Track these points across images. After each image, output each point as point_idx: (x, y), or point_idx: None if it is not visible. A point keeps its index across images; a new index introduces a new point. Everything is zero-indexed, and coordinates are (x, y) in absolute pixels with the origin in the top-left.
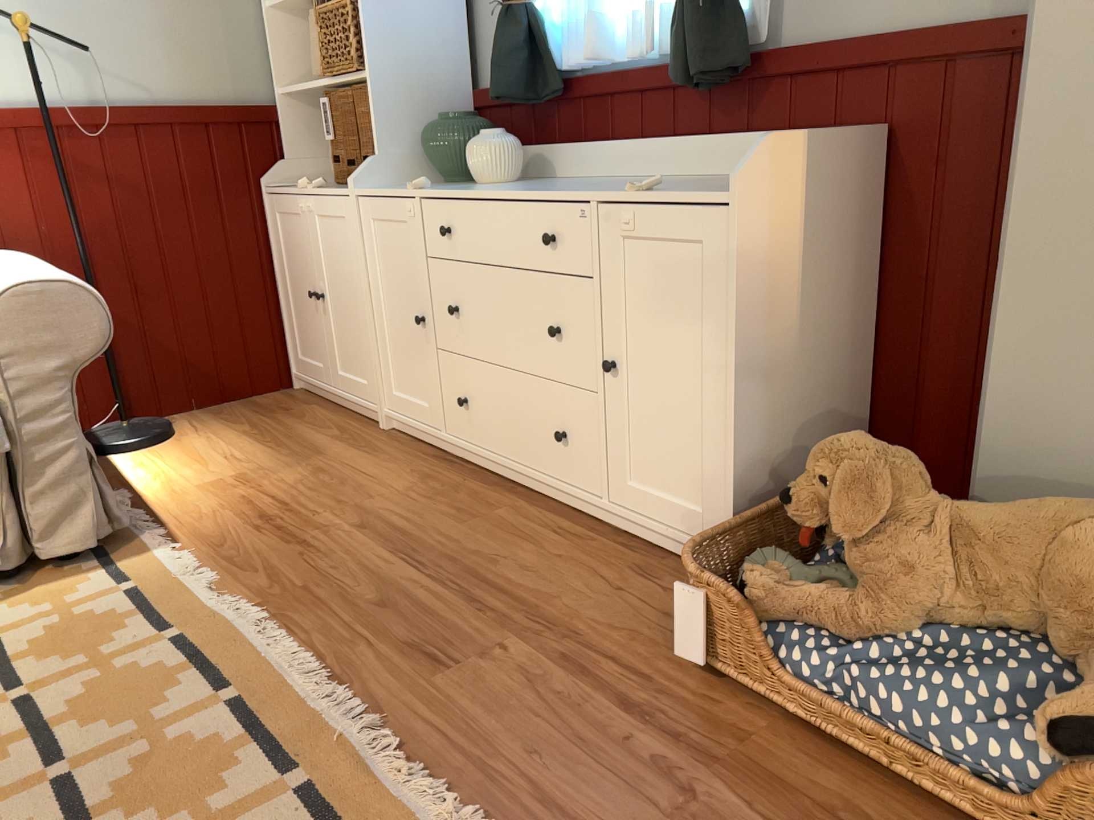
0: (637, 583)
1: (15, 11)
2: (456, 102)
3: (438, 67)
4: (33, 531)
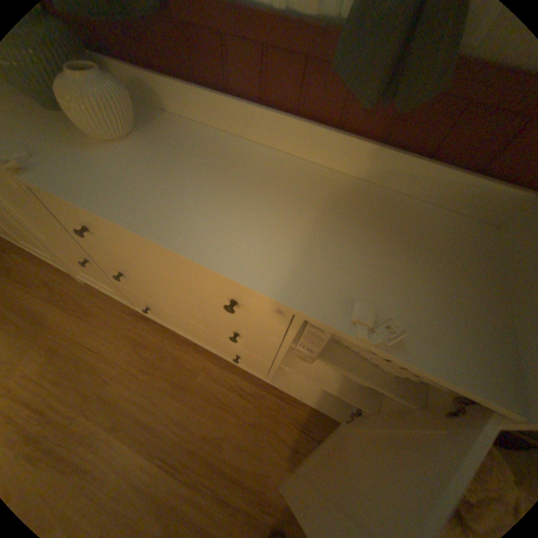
0: (302, 441)
1: None
2: None
3: None
4: None
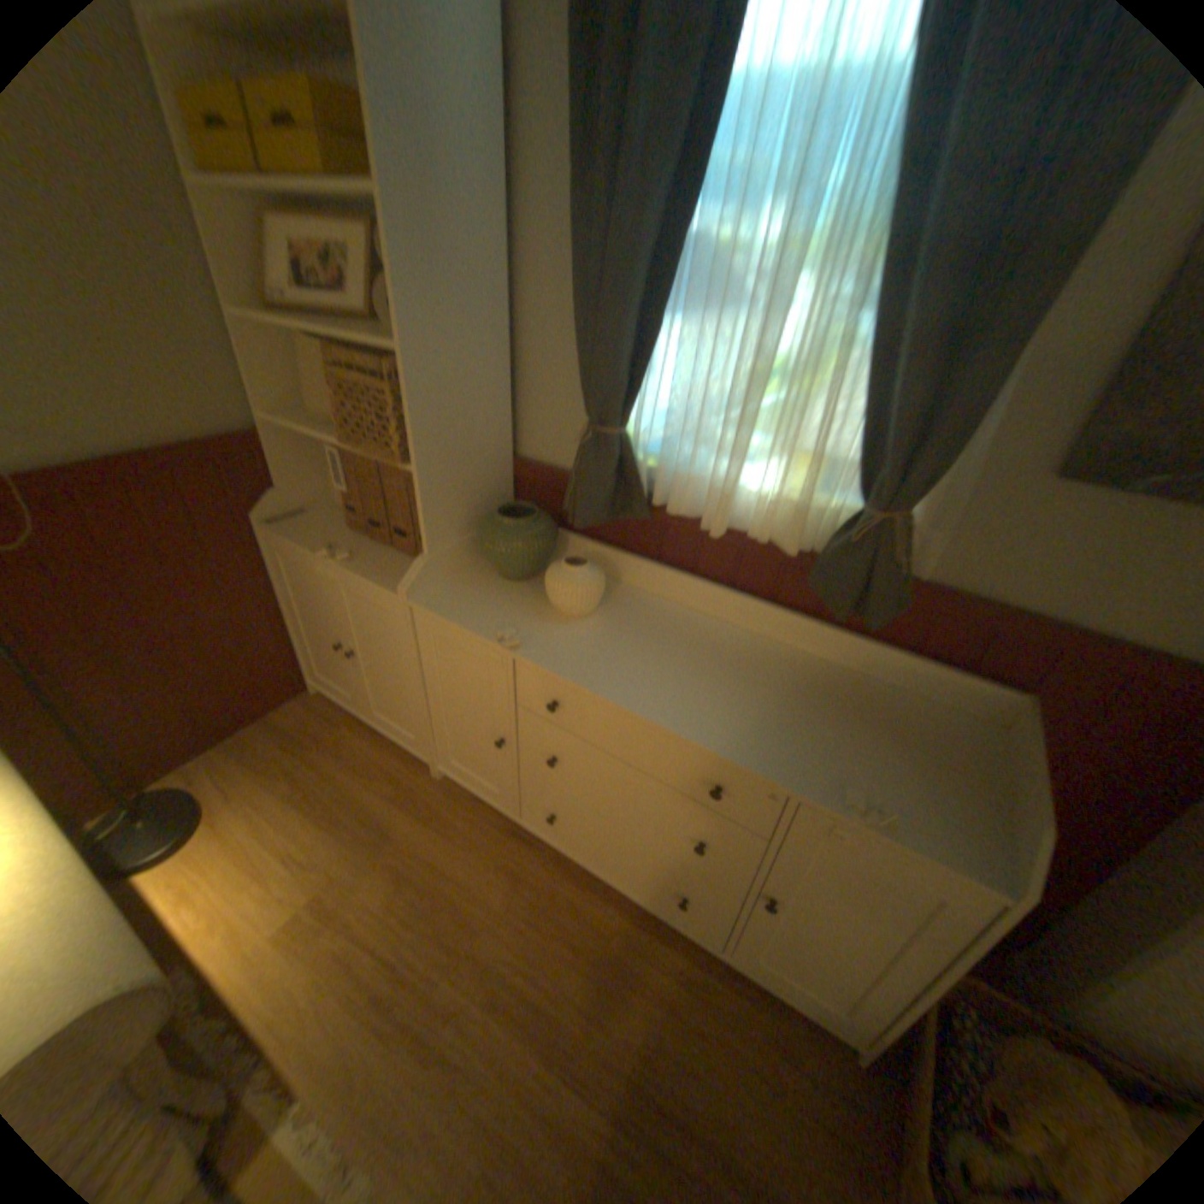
0: (788, 1077)
1: None
2: (500, 474)
3: (486, 443)
4: None
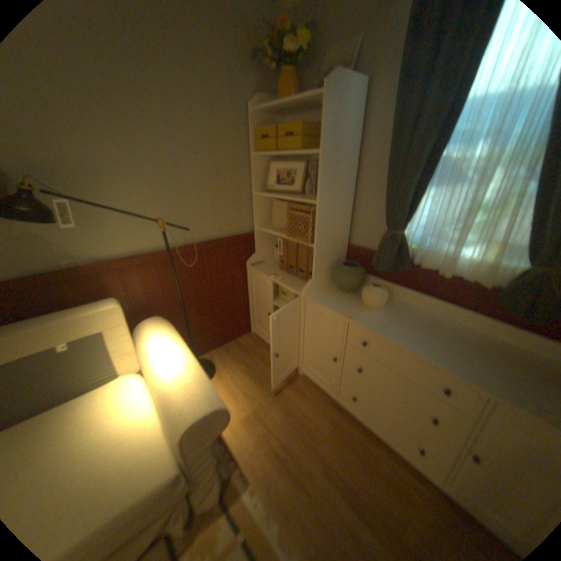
0: None
1: (152, 208)
2: (343, 249)
3: (340, 237)
4: (190, 501)
